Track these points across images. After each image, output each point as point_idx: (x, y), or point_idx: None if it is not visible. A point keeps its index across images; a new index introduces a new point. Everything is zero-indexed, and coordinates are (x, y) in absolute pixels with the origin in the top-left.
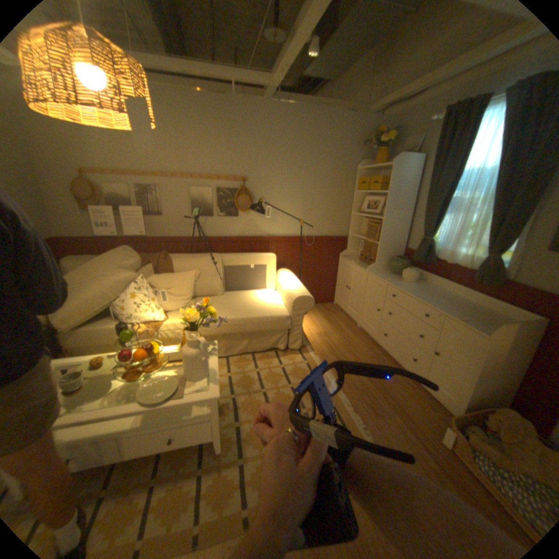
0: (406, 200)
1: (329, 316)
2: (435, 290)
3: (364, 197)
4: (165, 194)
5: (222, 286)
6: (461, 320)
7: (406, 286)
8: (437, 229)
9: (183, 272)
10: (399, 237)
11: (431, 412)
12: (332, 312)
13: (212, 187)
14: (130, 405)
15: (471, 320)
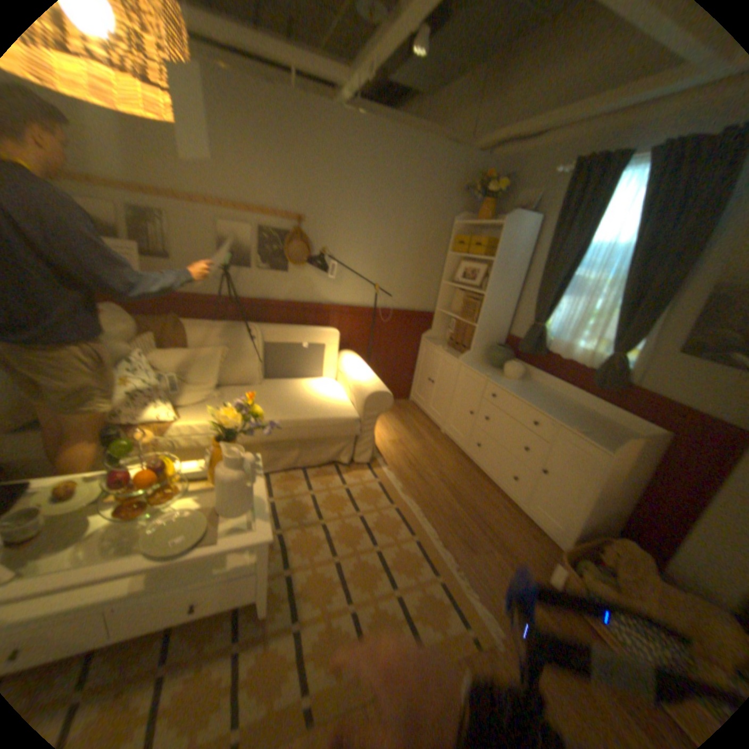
0: (515, 272)
1: (403, 417)
2: (542, 391)
3: (458, 262)
4: (176, 226)
5: (260, 371)
6: (579, 431)
7: (508, 384)
8: (550, 313)
9: (203, 347)
10: (501, 319)
11: (533, 543)
12: (407, 411)
13: (251, 223)
14: (129, 557)
15: (590, 432)
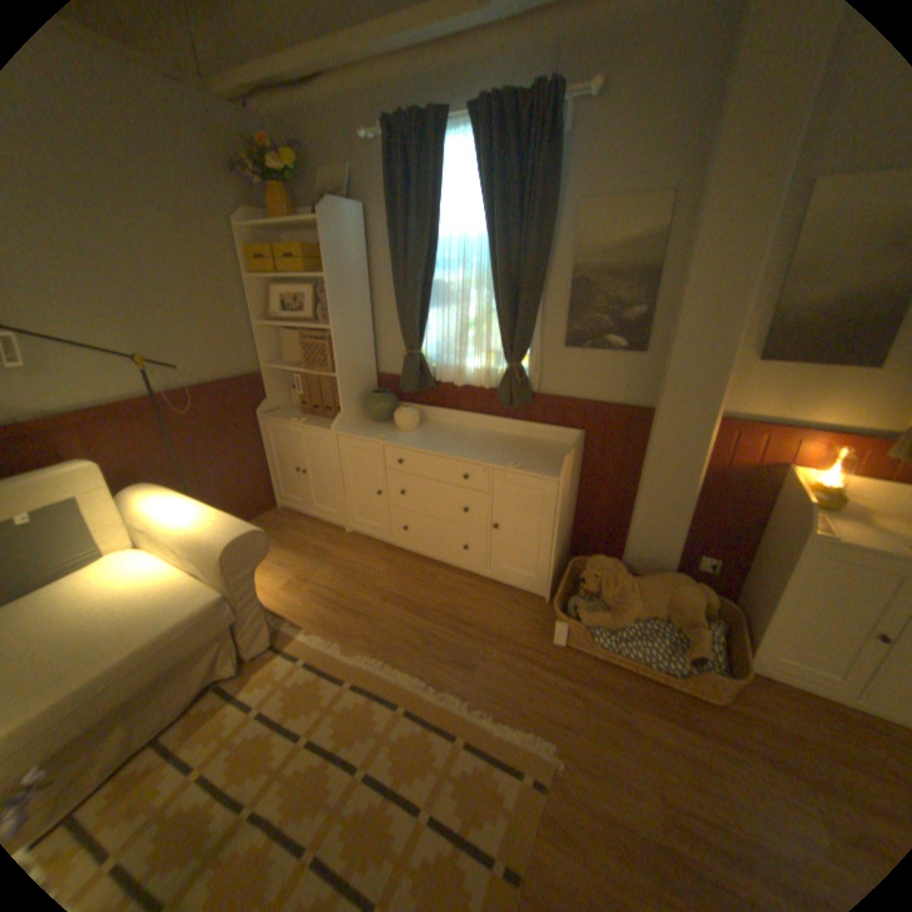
0: (357, 290)
1: (285, 537)
2: (450, 432)
3: (267, 288)
4: None
5: None
6: (515, 467)
7: (411, 439)
8: (422, 335)
9: None
10: (364, 358)
11: (514, 608)
12: (285, 526)
13: None
14: None
15: (523, 462)
